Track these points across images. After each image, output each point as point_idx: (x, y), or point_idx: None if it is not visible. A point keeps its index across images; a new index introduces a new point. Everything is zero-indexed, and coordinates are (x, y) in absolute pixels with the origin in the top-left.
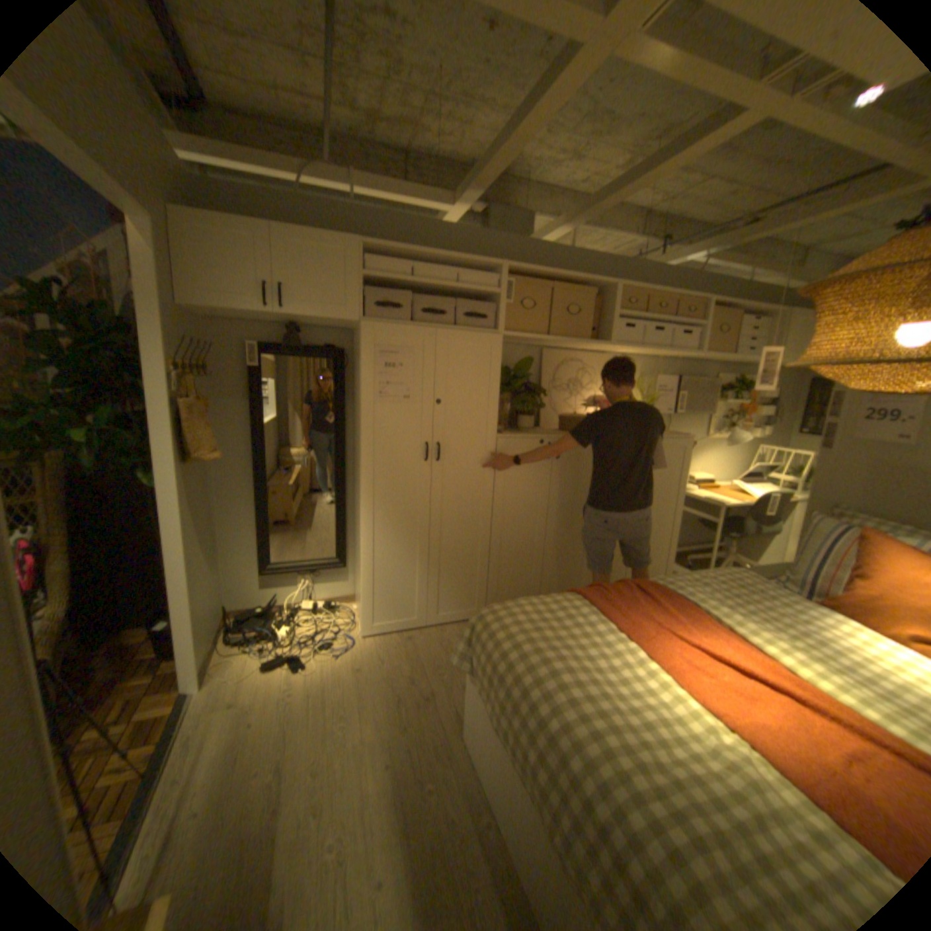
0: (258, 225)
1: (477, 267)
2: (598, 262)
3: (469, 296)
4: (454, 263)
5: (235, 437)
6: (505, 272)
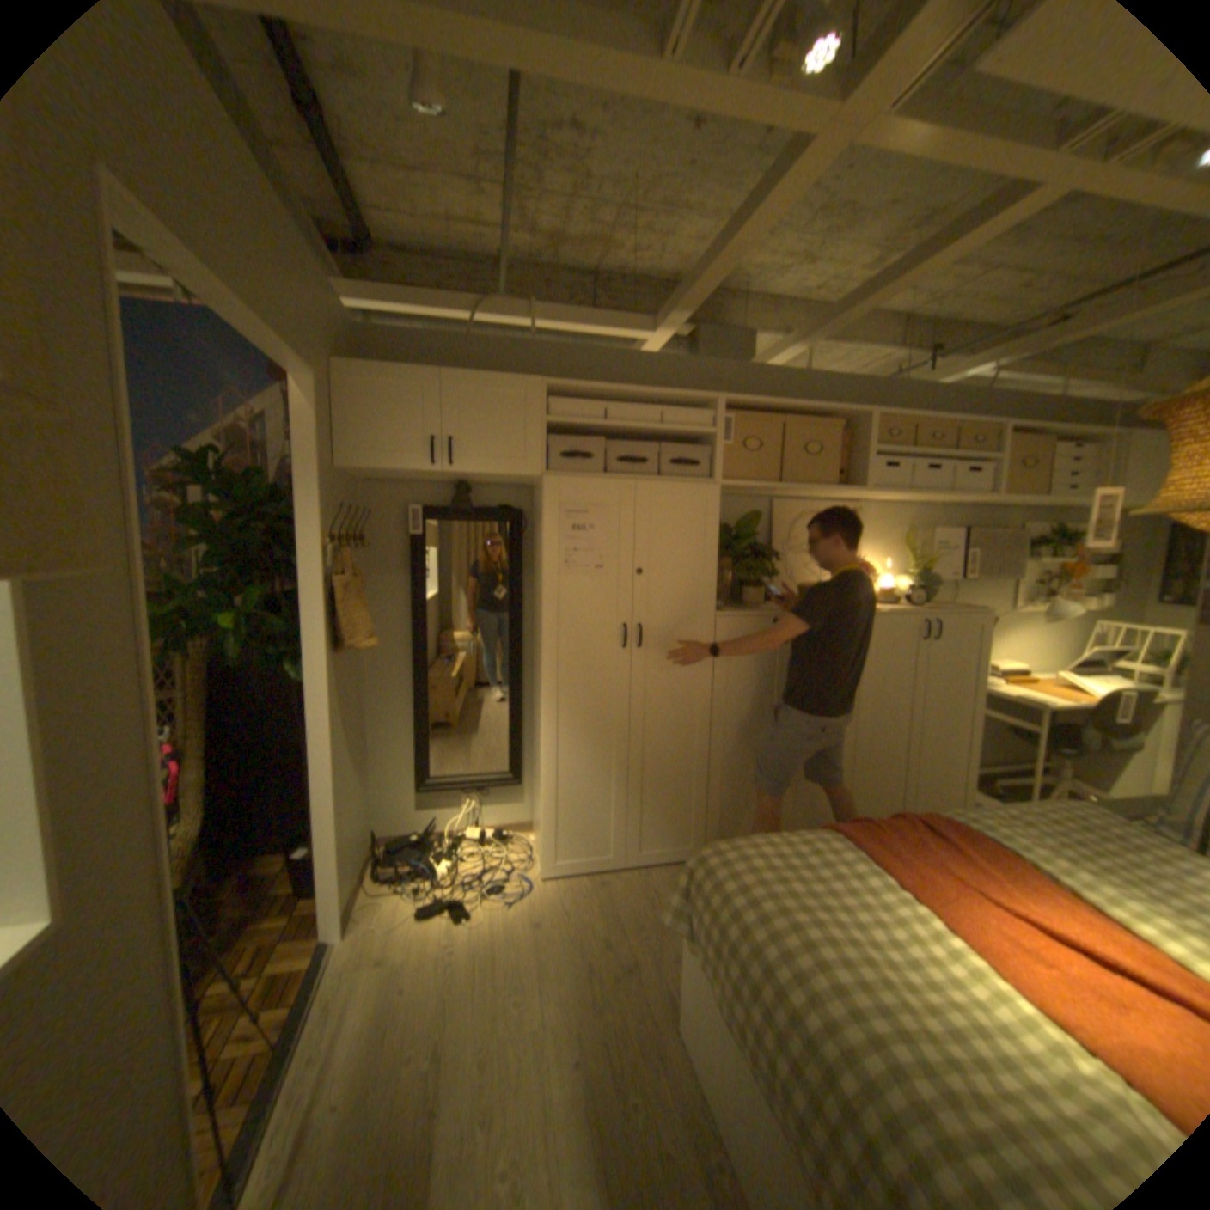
0: (427, 373)
1: (685, 404)
2: (844, 387)
3: (675, 439)
4: (656, 401)
5: (392, 621)
6: (721, 408)
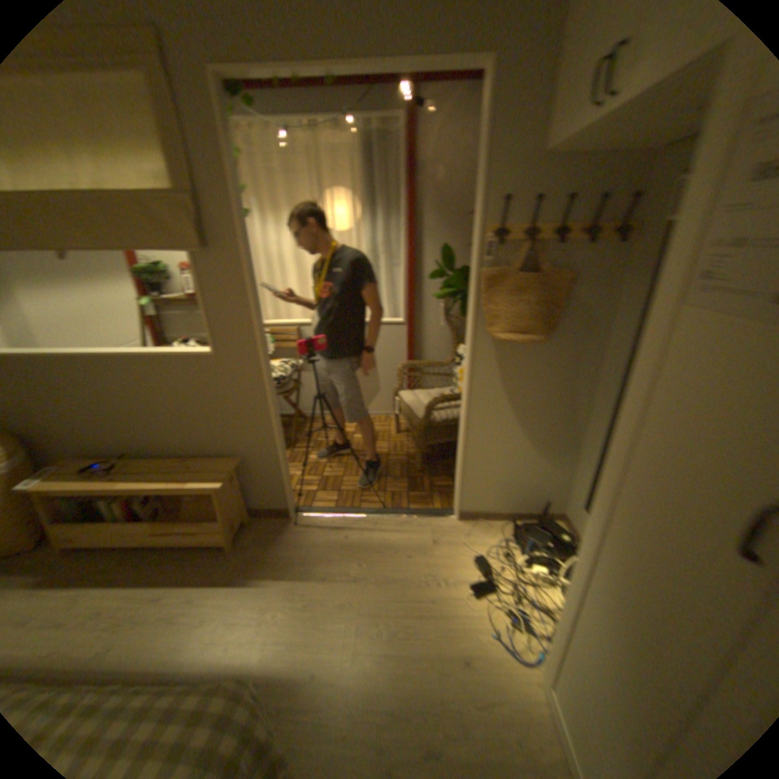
0: None
1: None
2: None
3: None
4: None
5: (632, 334)
6: None
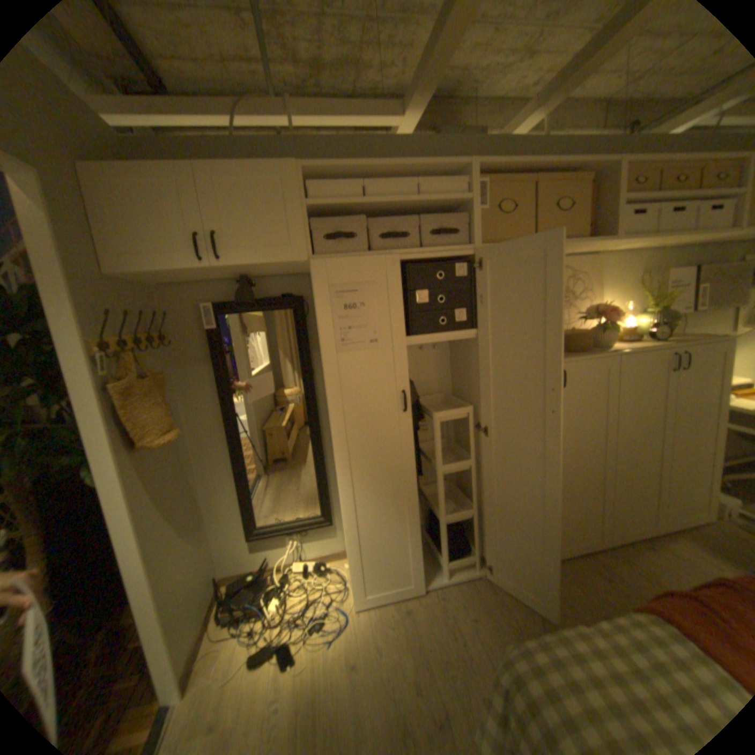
0: (178, 166)
1: (439, 175)
2: (581, 147)
3: (433, 212)
4: (411, 174)
5: (204, 405)
6: (475, 171)
